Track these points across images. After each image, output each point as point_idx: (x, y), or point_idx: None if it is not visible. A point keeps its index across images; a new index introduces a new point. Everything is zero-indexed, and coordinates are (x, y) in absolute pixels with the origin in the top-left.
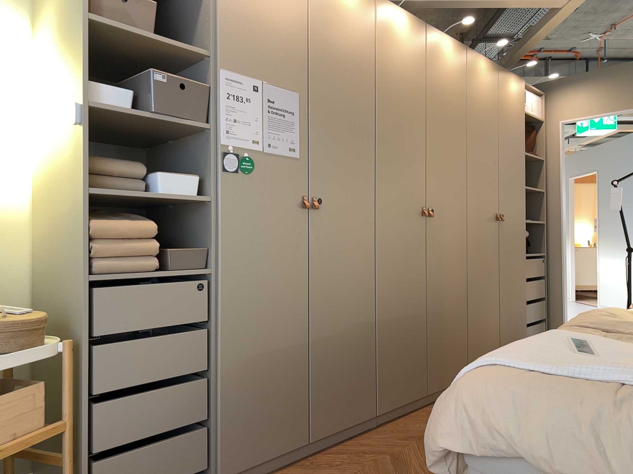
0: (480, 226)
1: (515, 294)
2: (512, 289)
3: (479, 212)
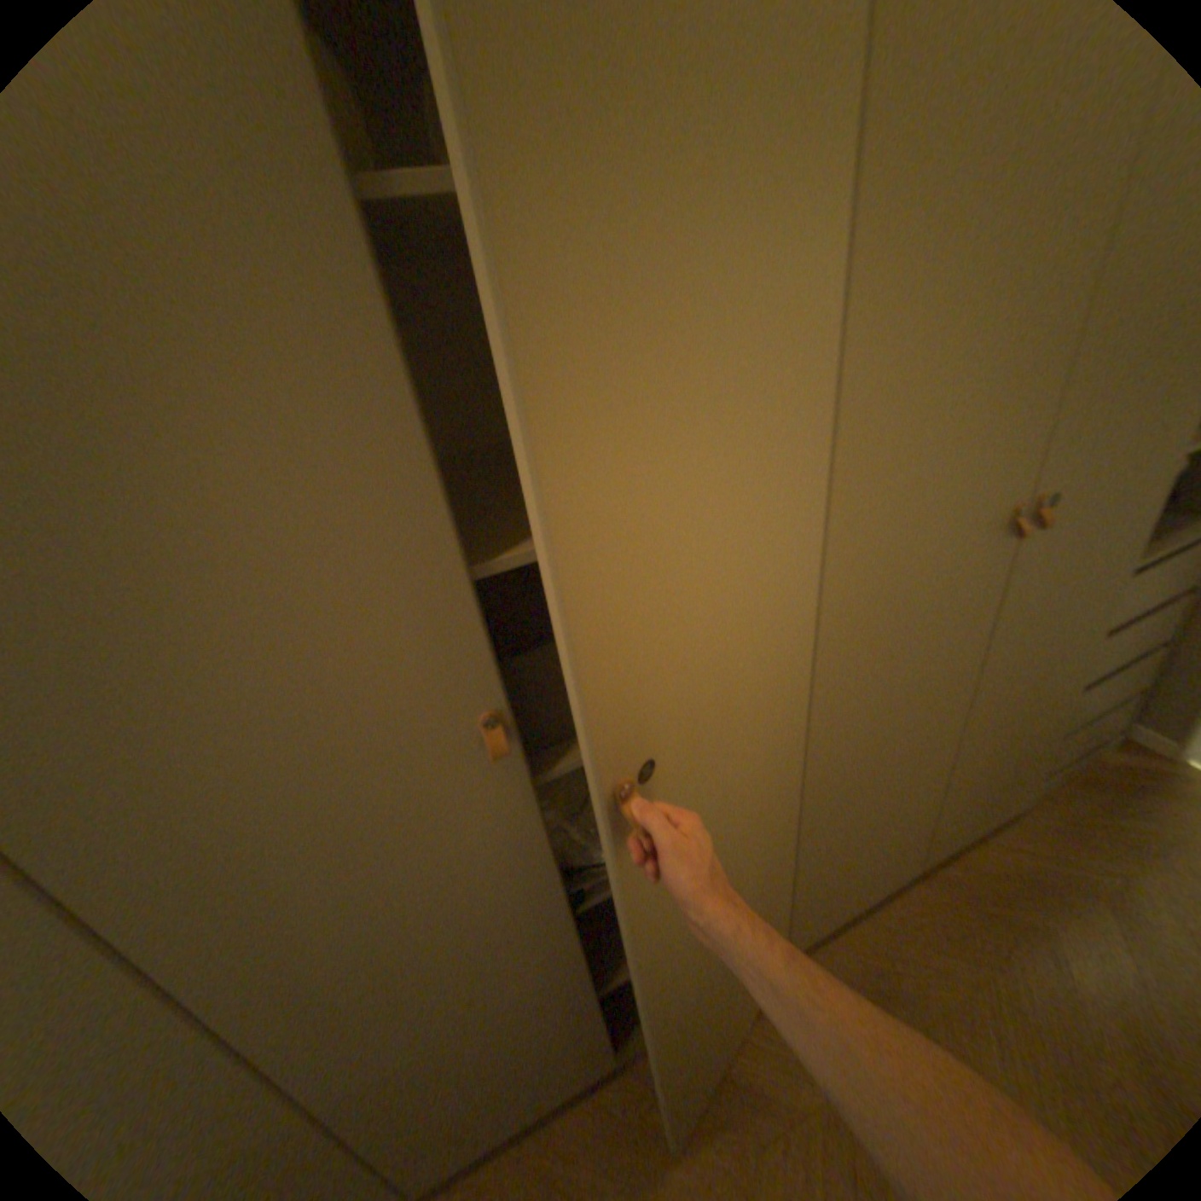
0: (936, 589)
1: (1061, 699)
2: (1054, 691)
3: (947, 538)
